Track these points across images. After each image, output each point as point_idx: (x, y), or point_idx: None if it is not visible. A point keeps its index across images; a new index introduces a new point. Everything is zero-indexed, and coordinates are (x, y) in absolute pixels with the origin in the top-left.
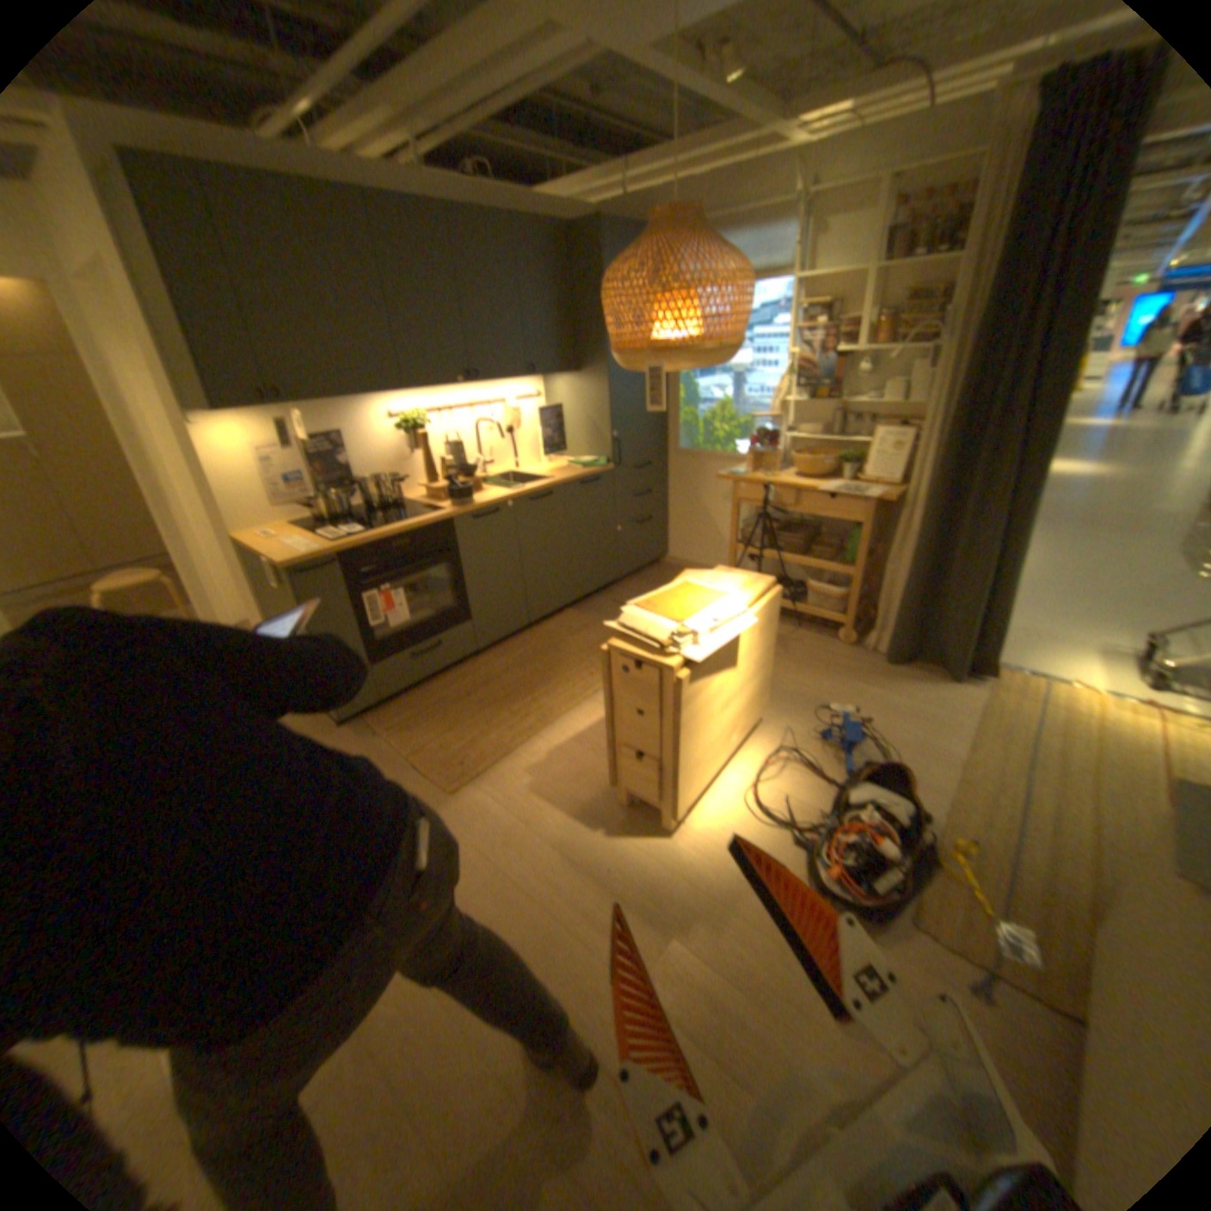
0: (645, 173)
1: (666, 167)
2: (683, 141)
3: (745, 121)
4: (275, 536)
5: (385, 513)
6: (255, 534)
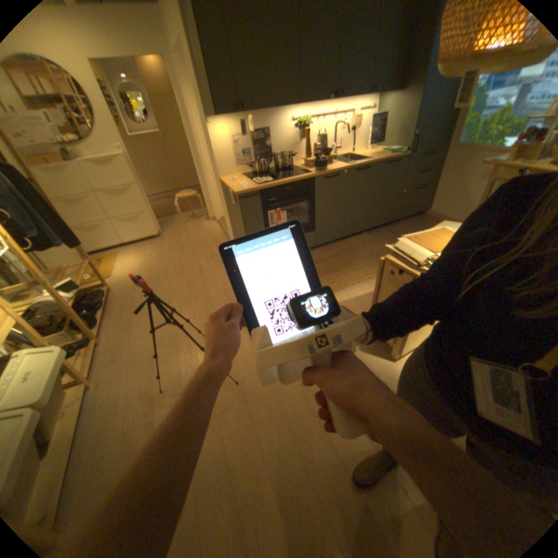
0: None
1: None
2: None
3: None
4: (236, 180)
5: (283, 172)
6: (229, 178)
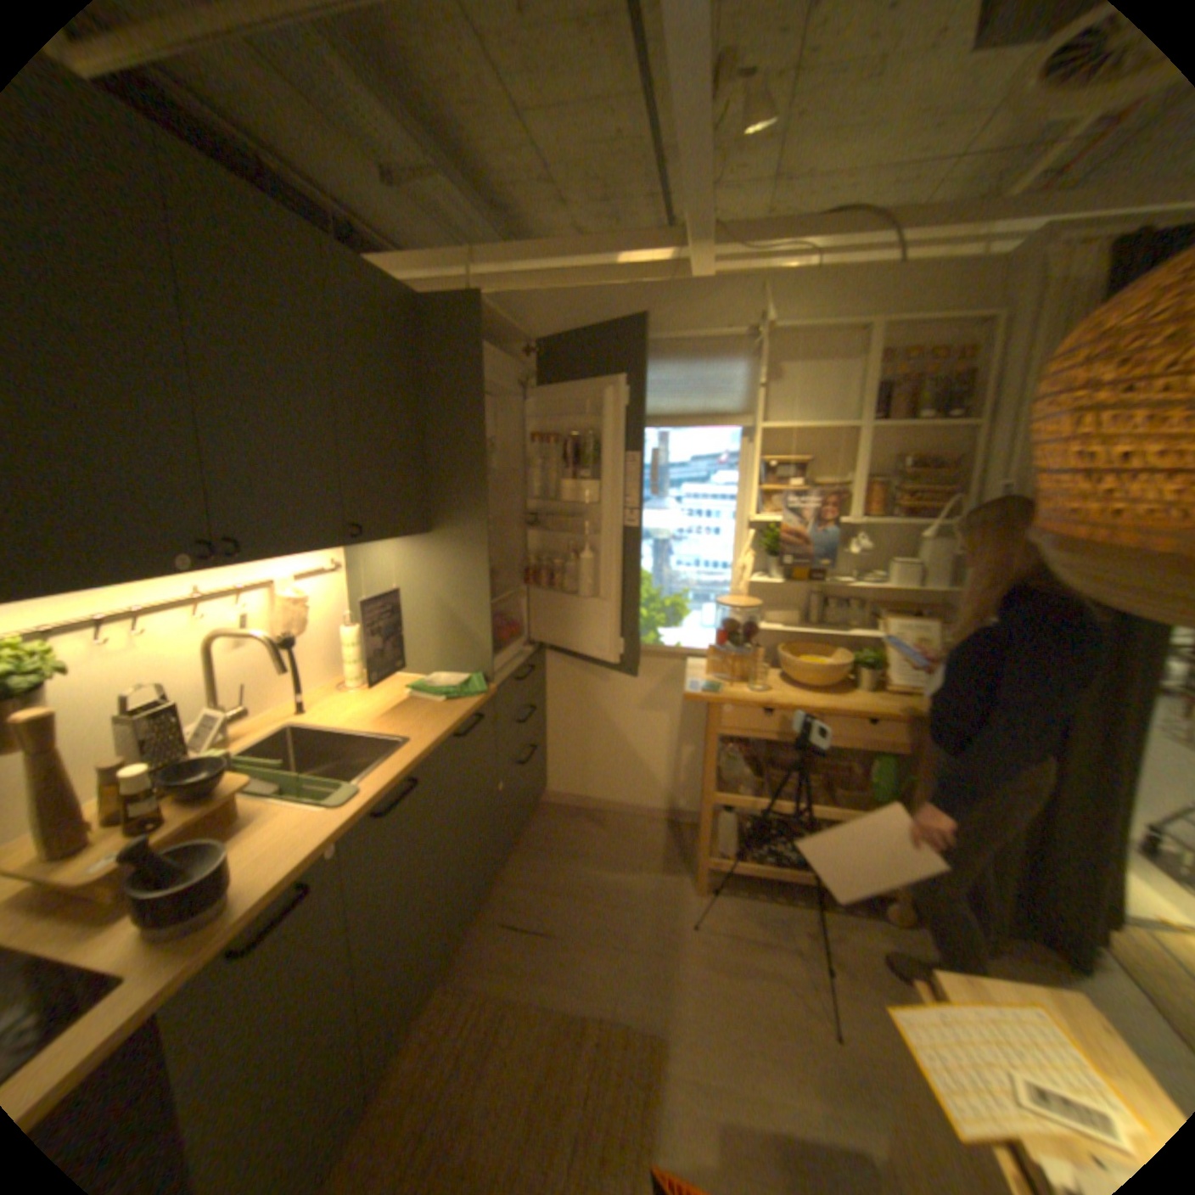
0: (503, 274)
1: (536, 272)
2: (570, 243)
3: (663, 234)
4: None
5: None
6: None
